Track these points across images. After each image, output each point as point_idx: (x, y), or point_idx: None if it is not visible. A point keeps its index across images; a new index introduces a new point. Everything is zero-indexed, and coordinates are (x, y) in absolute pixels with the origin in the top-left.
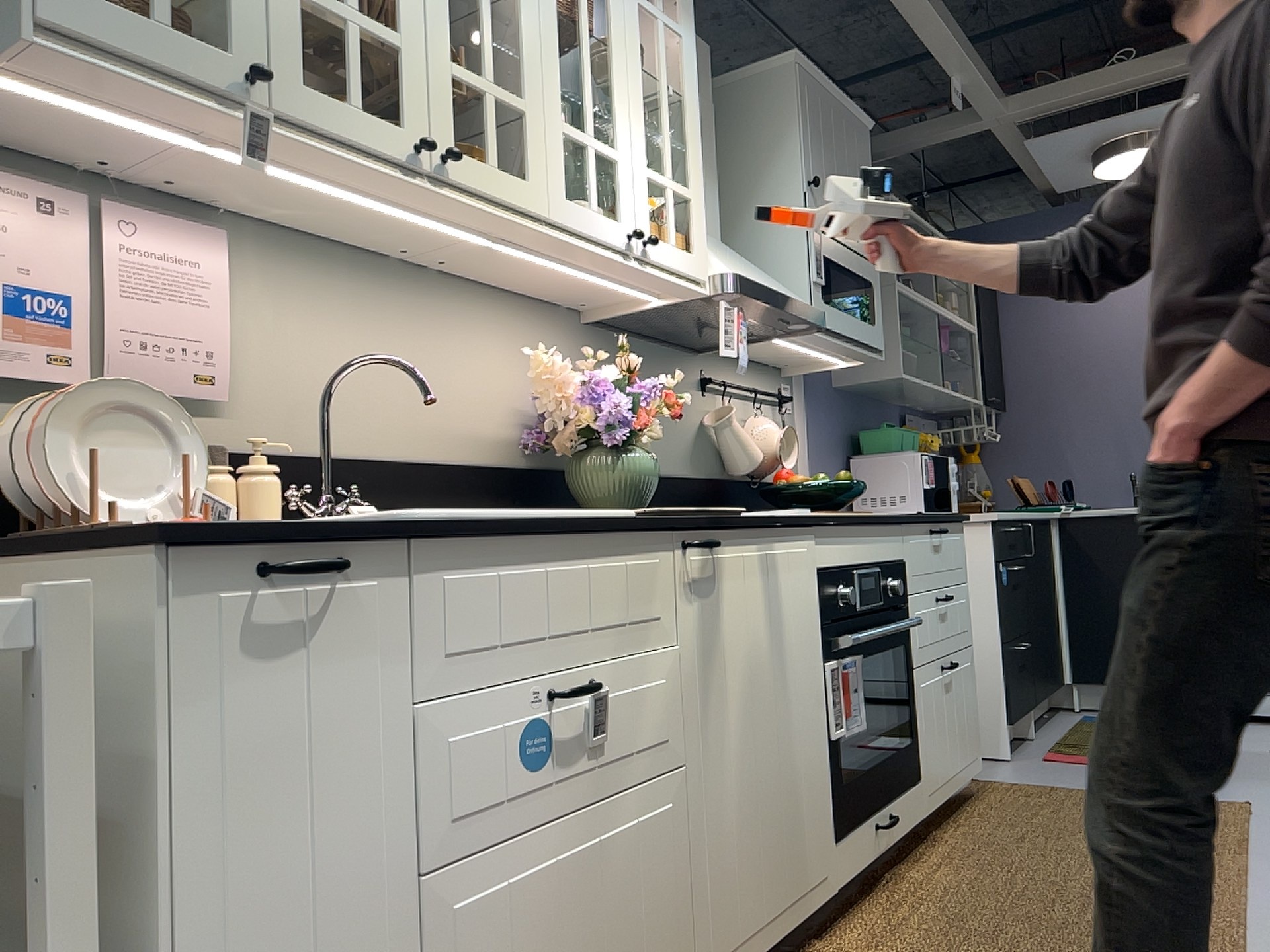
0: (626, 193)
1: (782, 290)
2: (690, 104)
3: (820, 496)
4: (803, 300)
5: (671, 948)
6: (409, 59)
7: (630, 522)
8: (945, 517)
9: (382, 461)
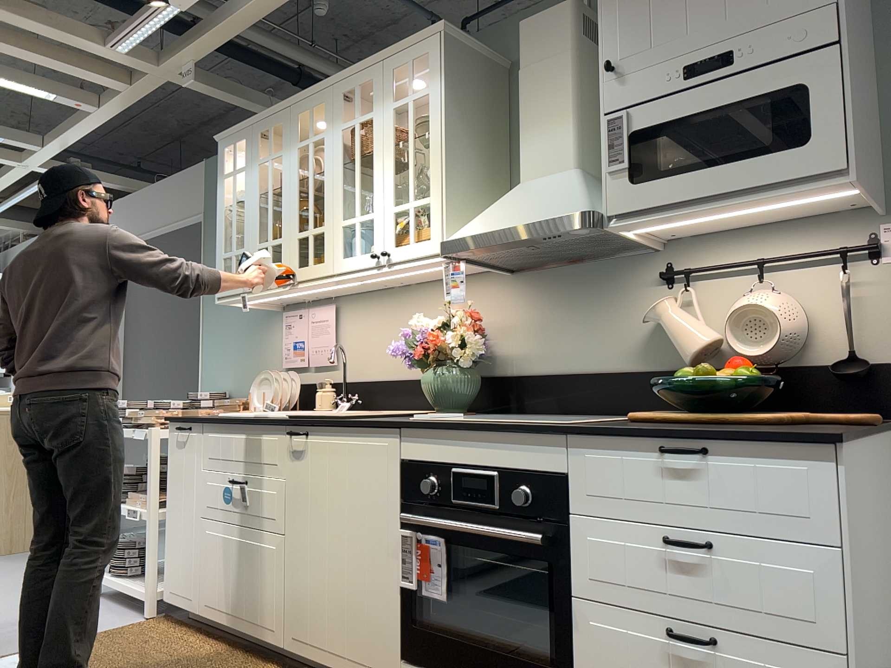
0: (376, 232)
1: (527, 217)
2: (431, 136)
3: (685, 393)
4: (567, 208)
5: (271, 608)
6: (283, 244)
7: (260, 420)
8: (689, 432)
9: (385, 381)
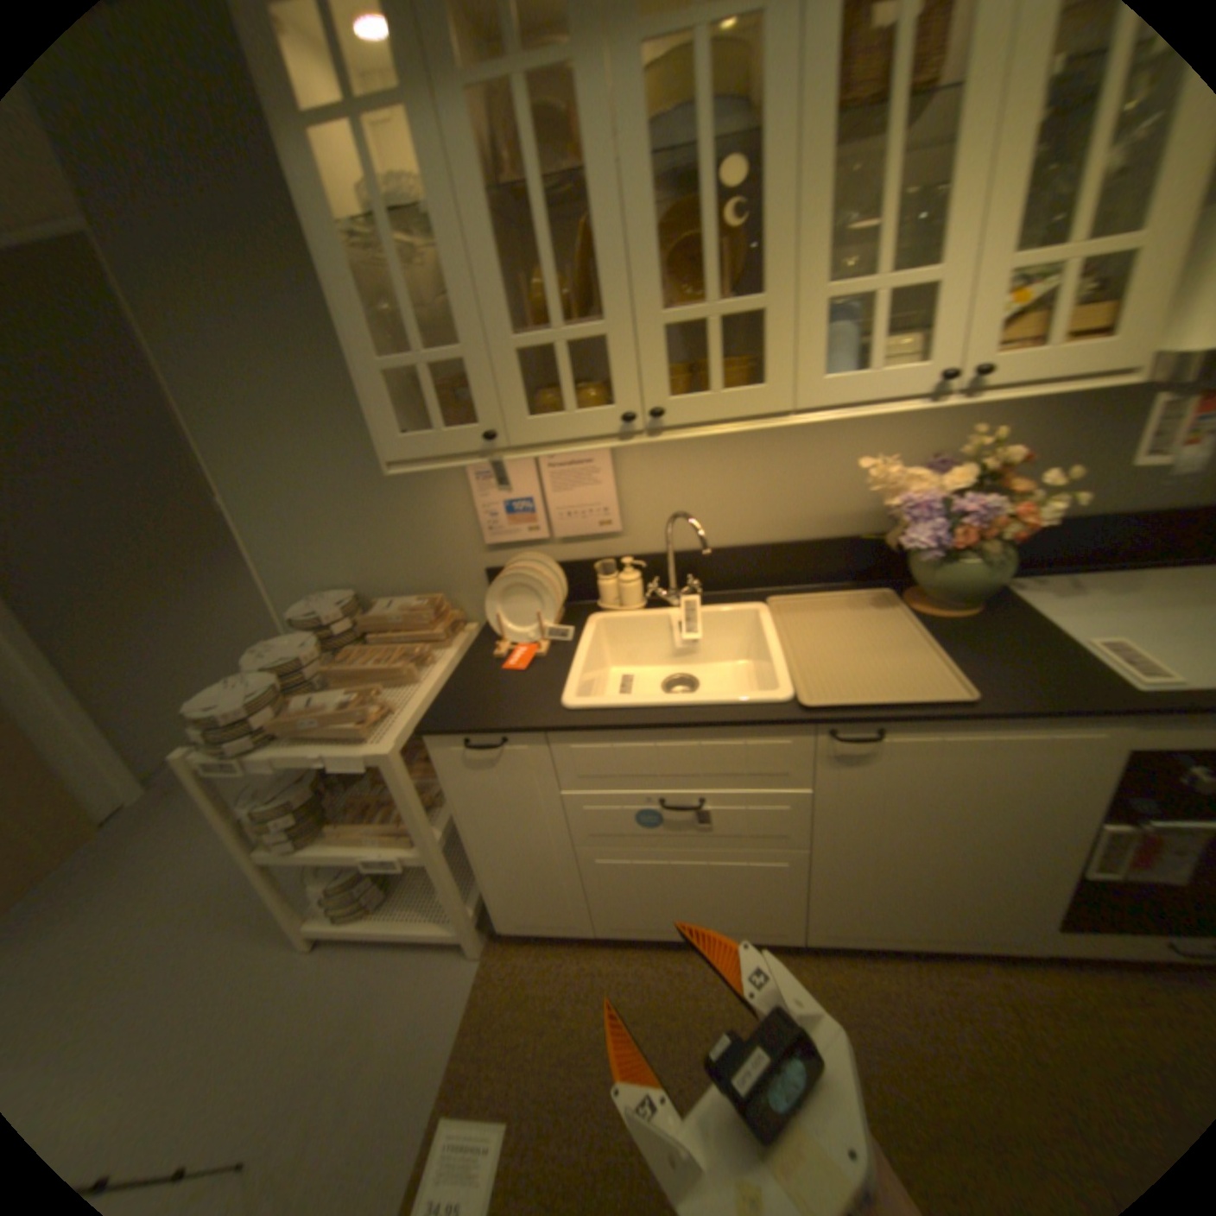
0: (950, 317)
1: None
2: None
3: None
4: None
5: (781, 920)
6: (616, 338)
7: (749, 723)
8: None
9: (737, 547)
